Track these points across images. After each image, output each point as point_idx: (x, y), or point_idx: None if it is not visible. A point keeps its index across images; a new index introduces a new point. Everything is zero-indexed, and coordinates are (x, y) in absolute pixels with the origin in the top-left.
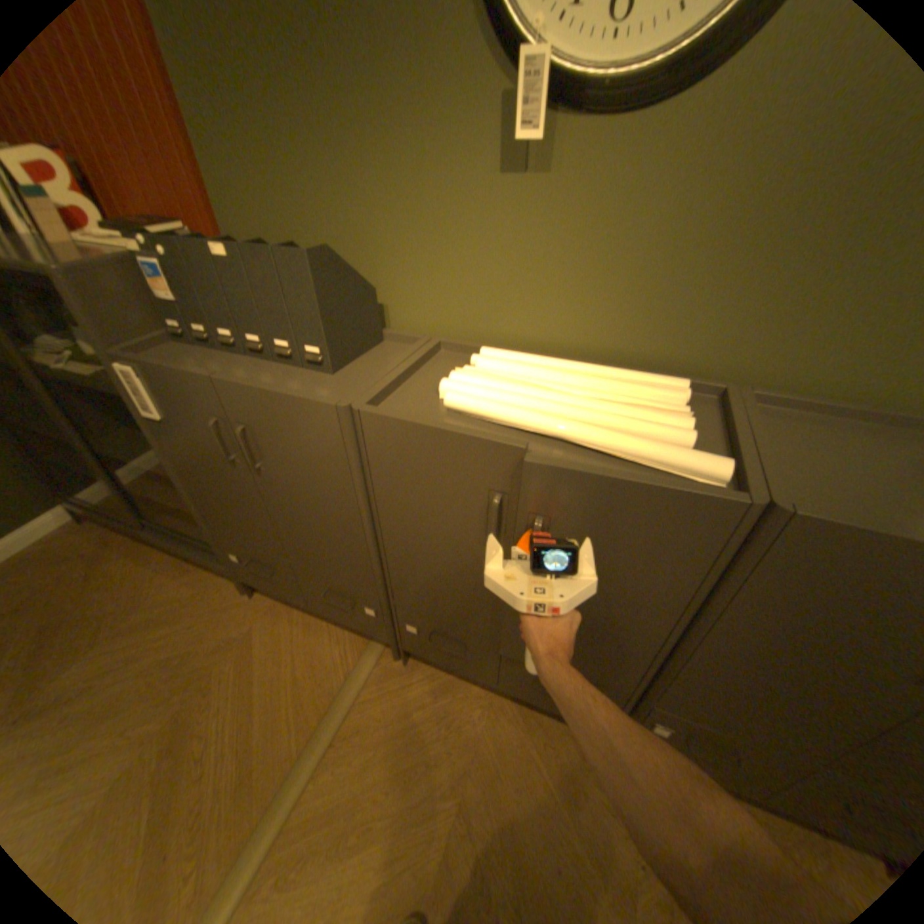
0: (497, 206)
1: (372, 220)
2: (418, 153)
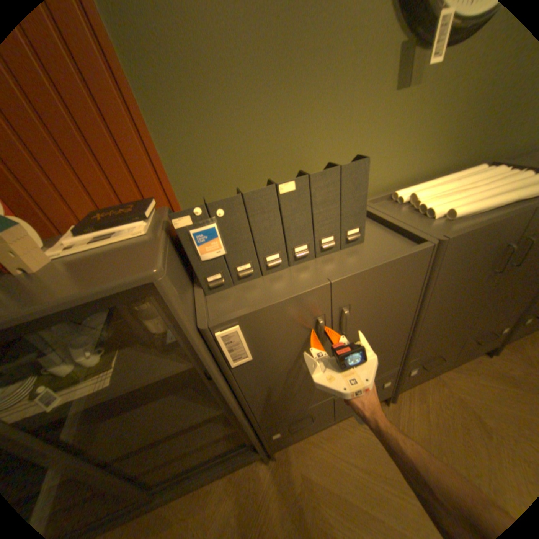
0: (393, 111)
1: (314, 144)
2: (349, 91)
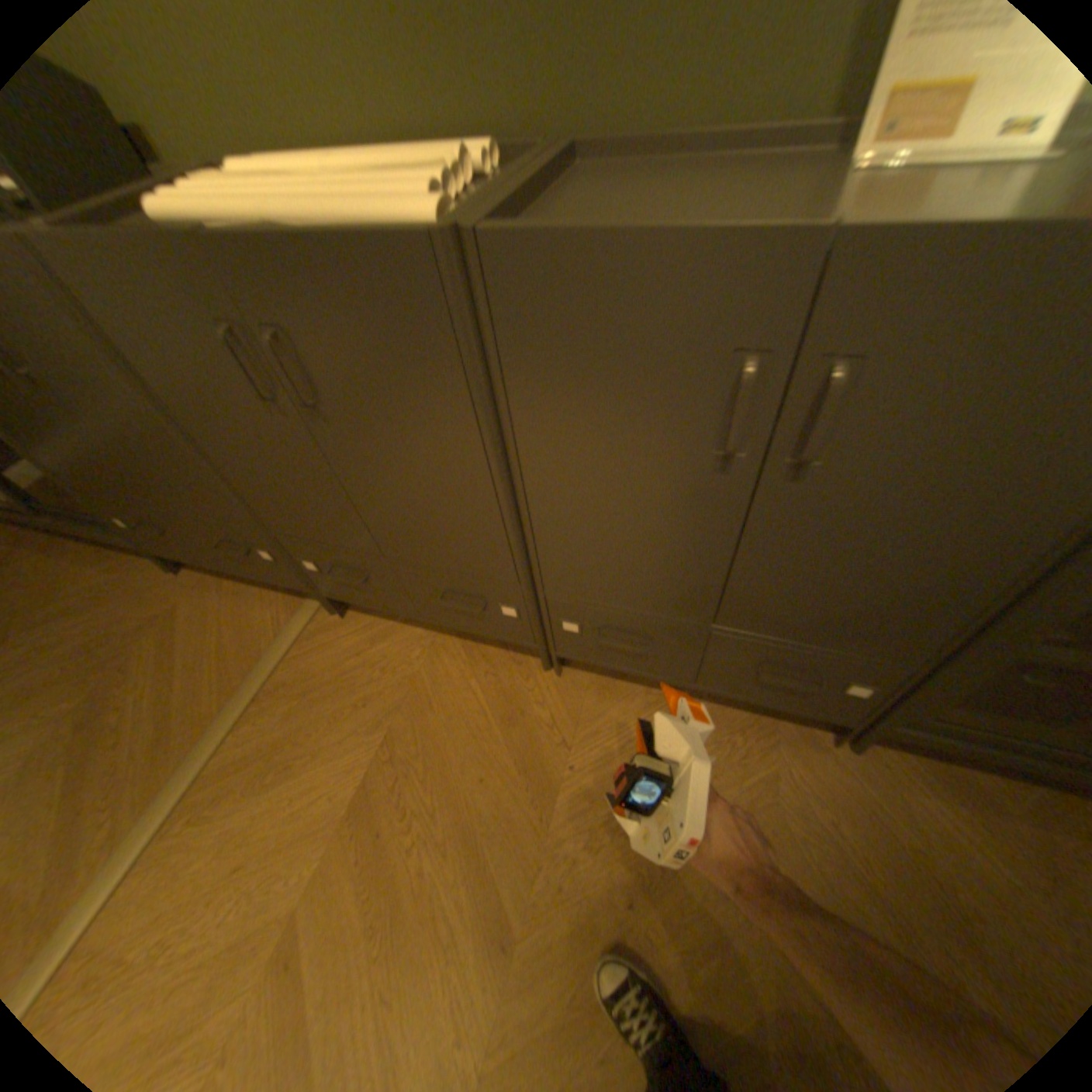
0: None
1: None
2: None
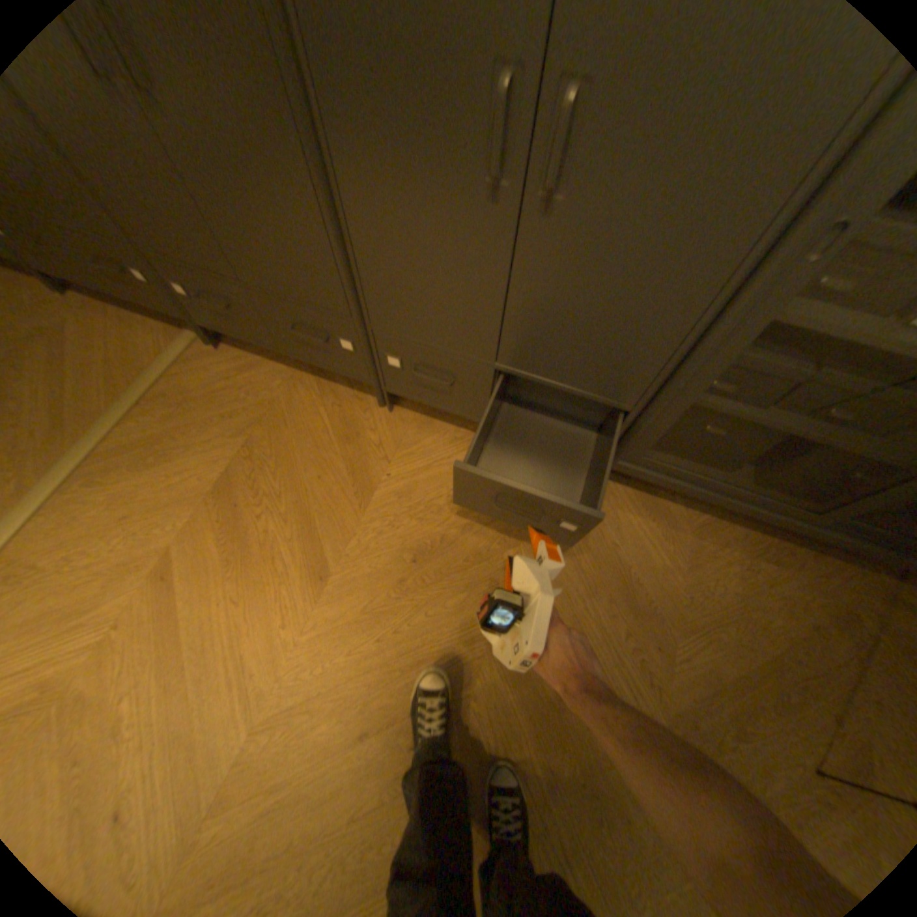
0: None
1: None
2: None
